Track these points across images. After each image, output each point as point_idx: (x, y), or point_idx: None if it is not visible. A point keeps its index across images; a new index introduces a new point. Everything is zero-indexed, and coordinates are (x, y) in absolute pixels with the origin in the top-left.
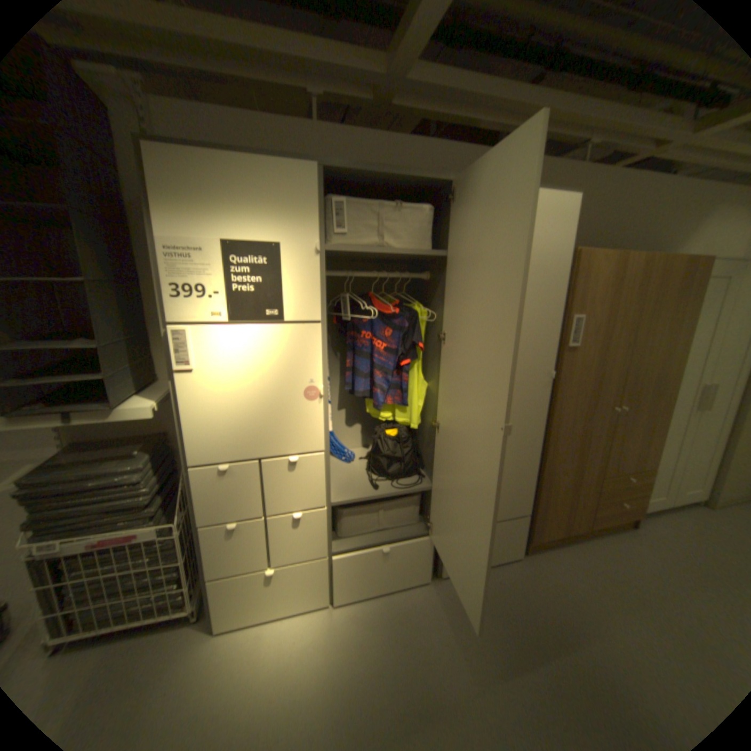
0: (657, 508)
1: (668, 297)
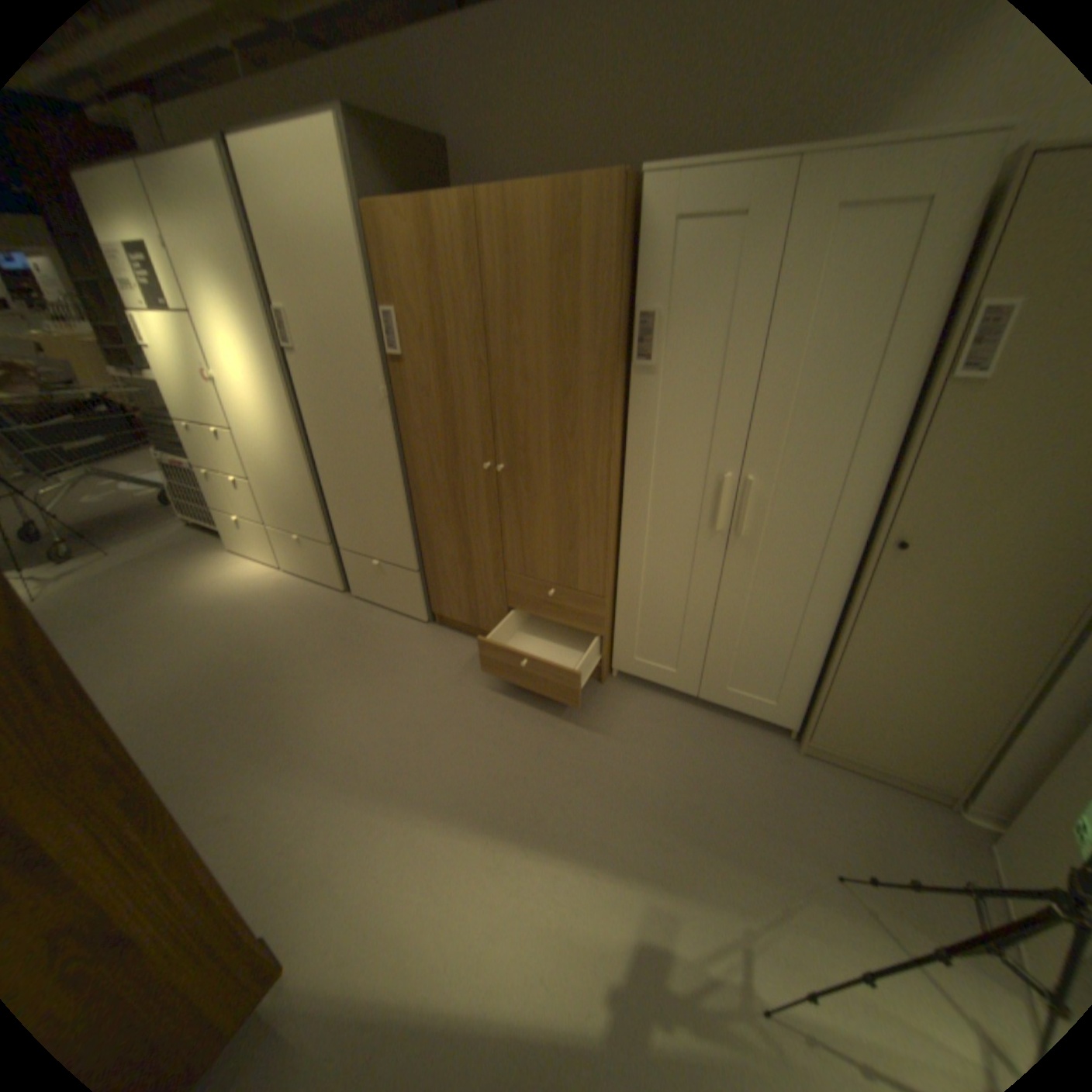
0: (654, 676)
1: (527, 275)
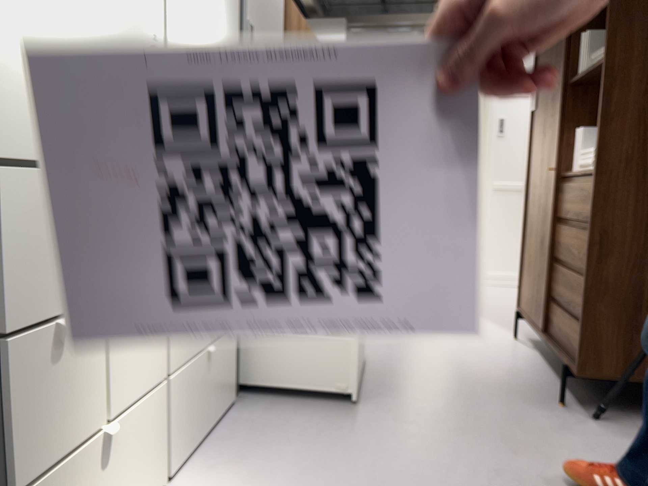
0: None
1: None
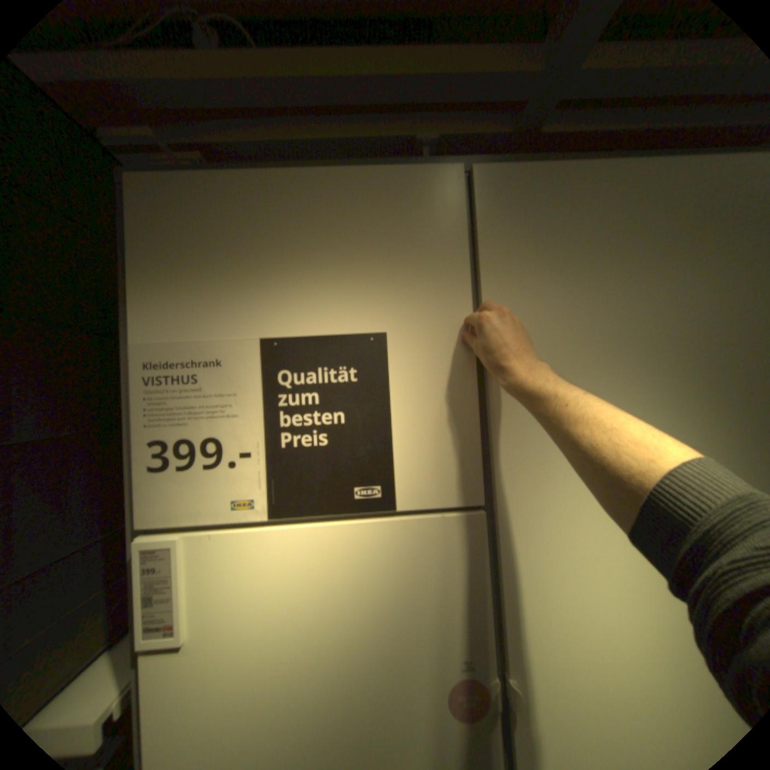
0: None
1: None
